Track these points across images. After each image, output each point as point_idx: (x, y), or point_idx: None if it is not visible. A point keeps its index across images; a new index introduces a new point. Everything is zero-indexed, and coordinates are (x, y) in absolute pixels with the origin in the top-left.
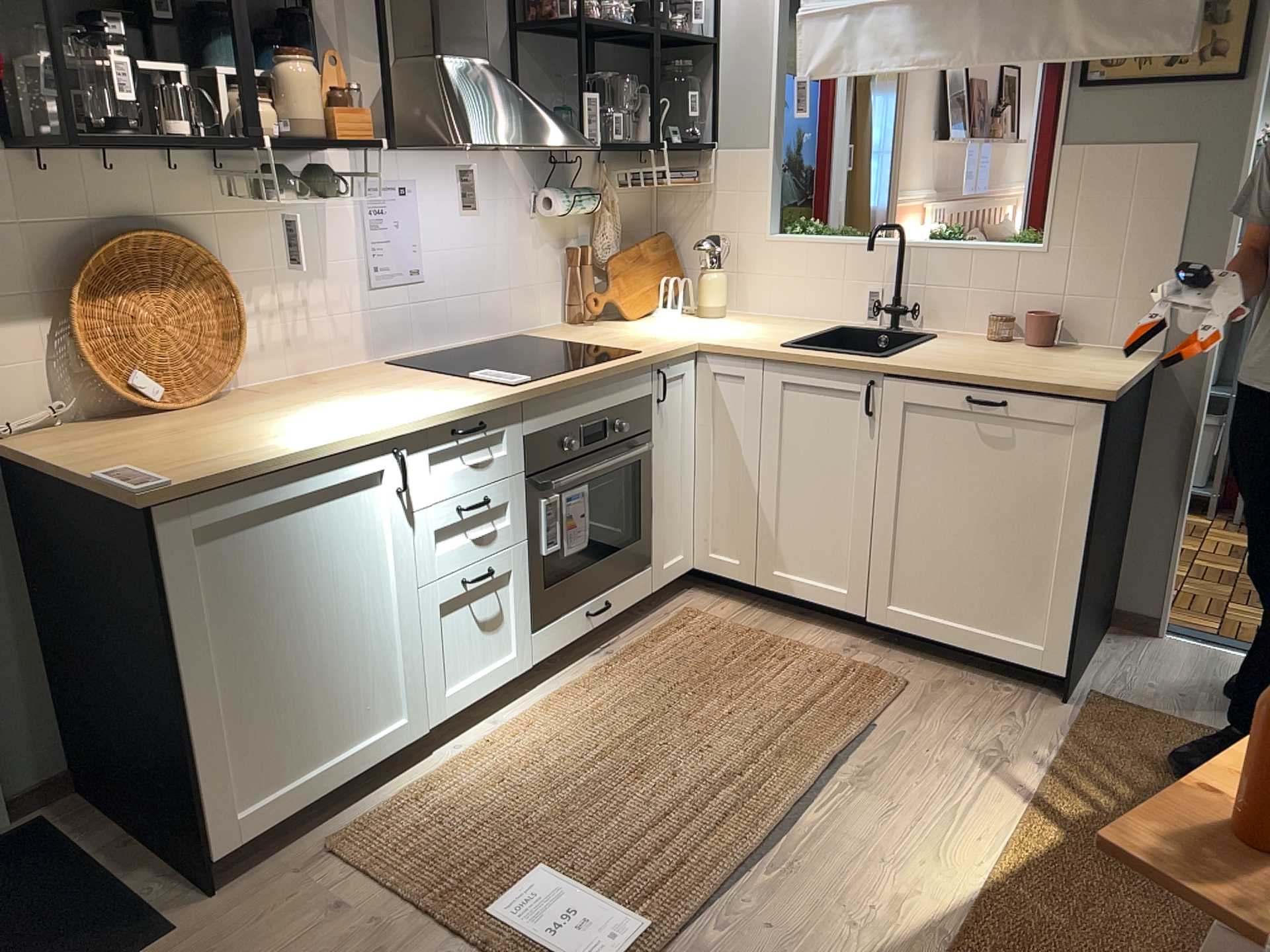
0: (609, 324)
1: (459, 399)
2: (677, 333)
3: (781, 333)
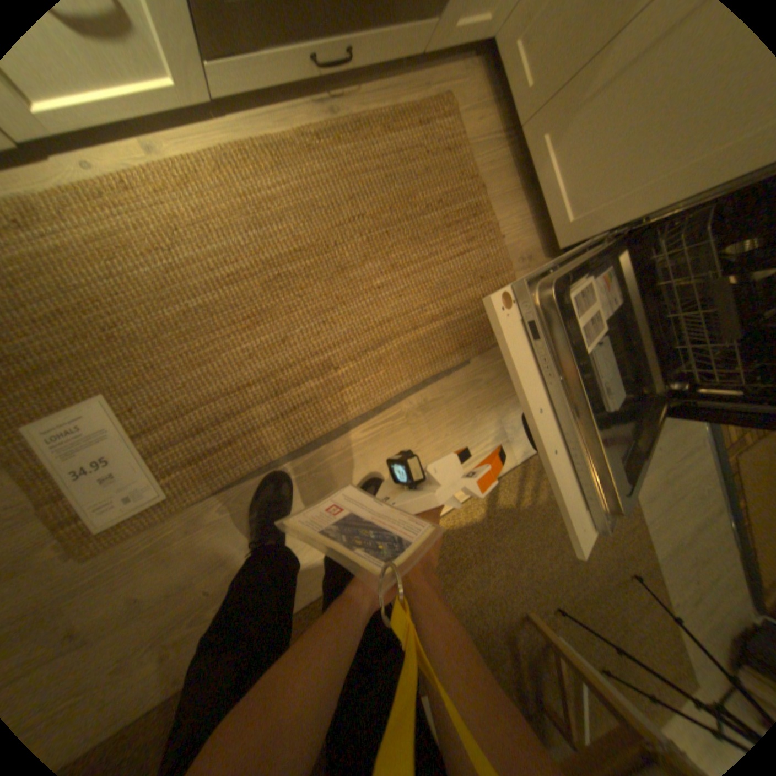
0: None
1: None
2: None
3: None
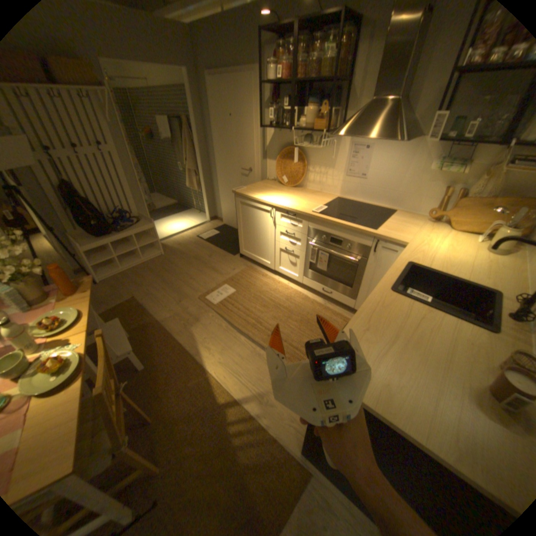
0: (440, 226)
1: (296, 207)
2: (429, 239)
3: (456, 268)
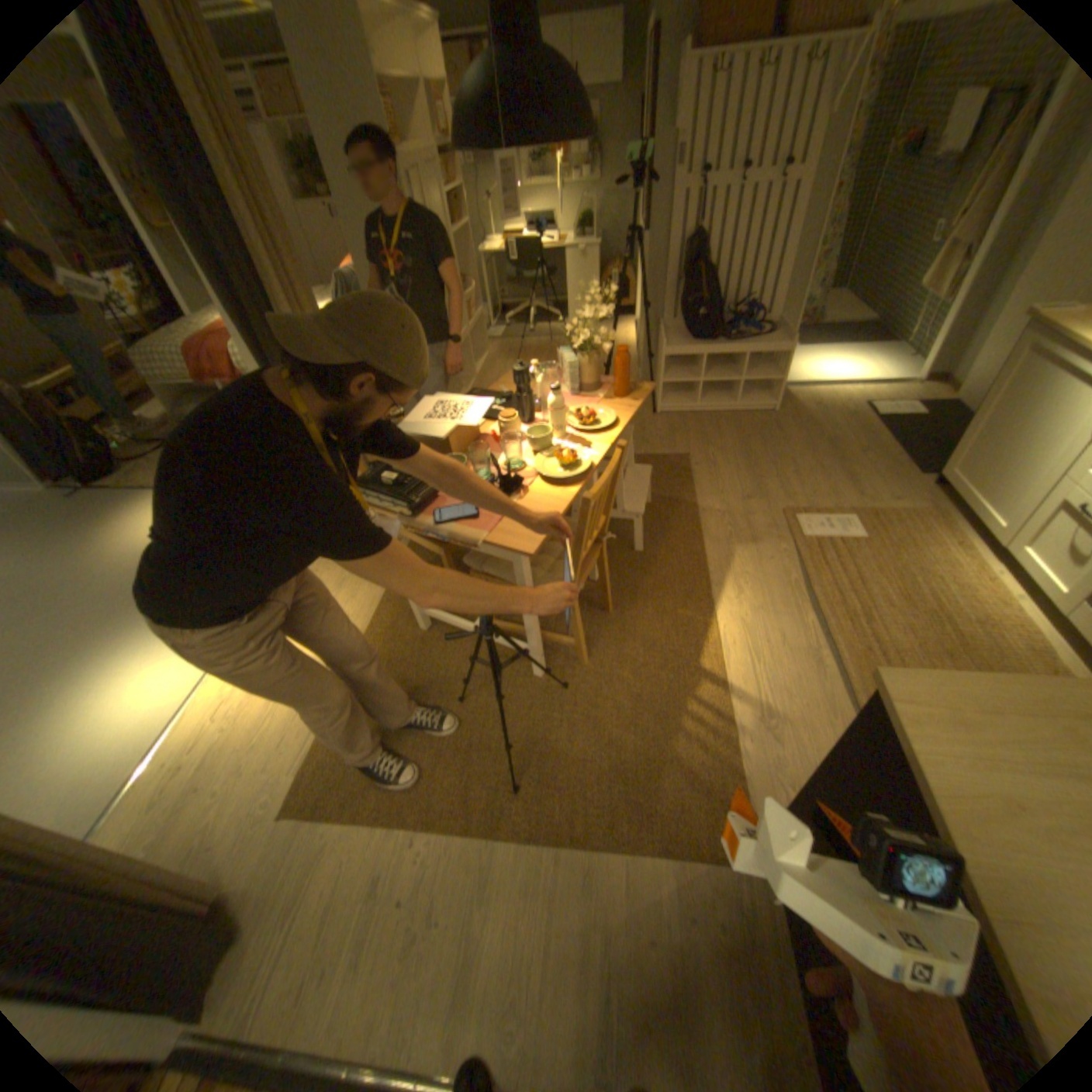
0: None
1: None
2: None
3: None
